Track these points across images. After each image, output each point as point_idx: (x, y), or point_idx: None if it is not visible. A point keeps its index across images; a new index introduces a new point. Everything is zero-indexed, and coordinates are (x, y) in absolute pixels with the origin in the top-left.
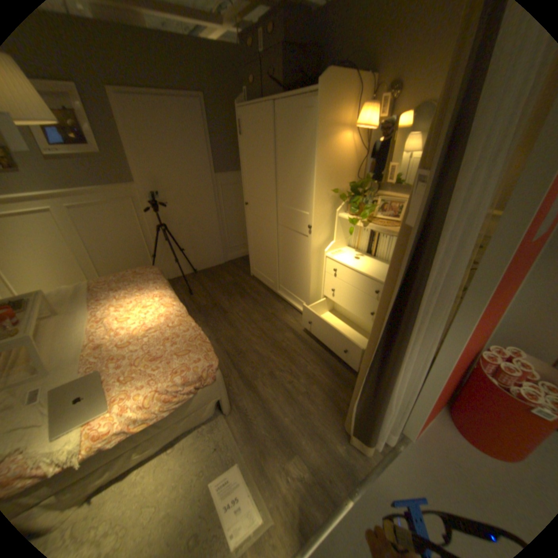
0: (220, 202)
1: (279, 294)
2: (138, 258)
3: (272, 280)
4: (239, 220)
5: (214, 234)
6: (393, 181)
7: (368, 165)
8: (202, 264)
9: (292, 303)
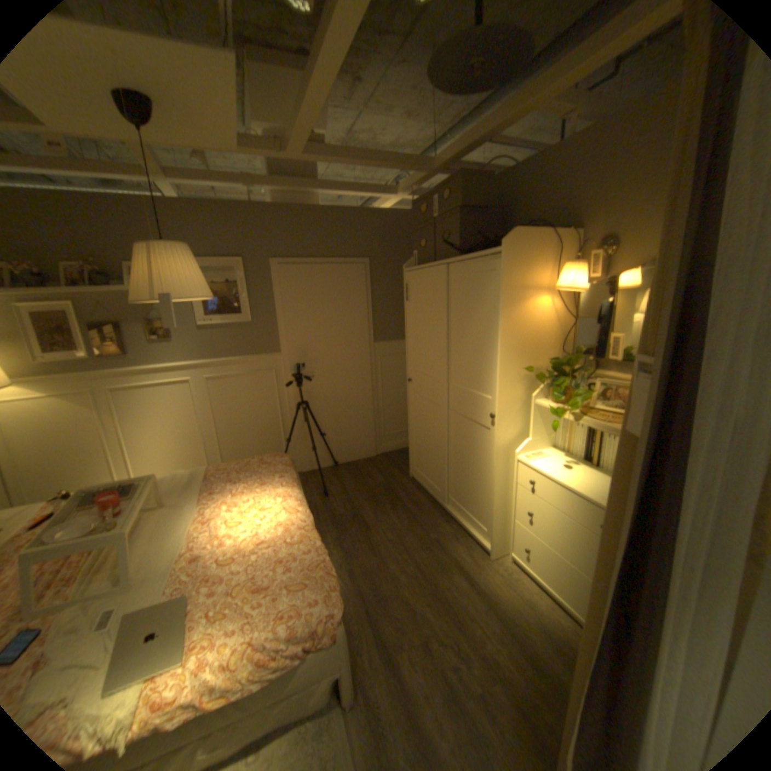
0: (377, 376)
1: (448, 510)
2: (269, 442)
3: (438, 487)
4: (399, 400)
5: (366, 416)
6: (619, 357)
7: (577, 336)
8: (346, 455)
9: (466, 528)
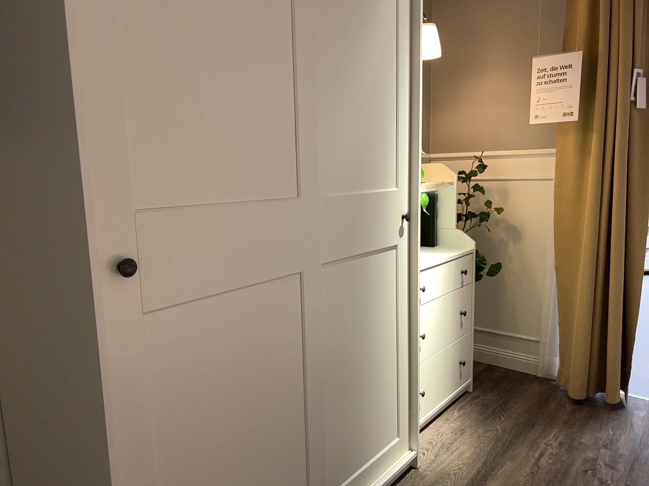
0: None
1: None
2: None
3: None
4: None
5: None
6: None
7: None
8: None
9: None
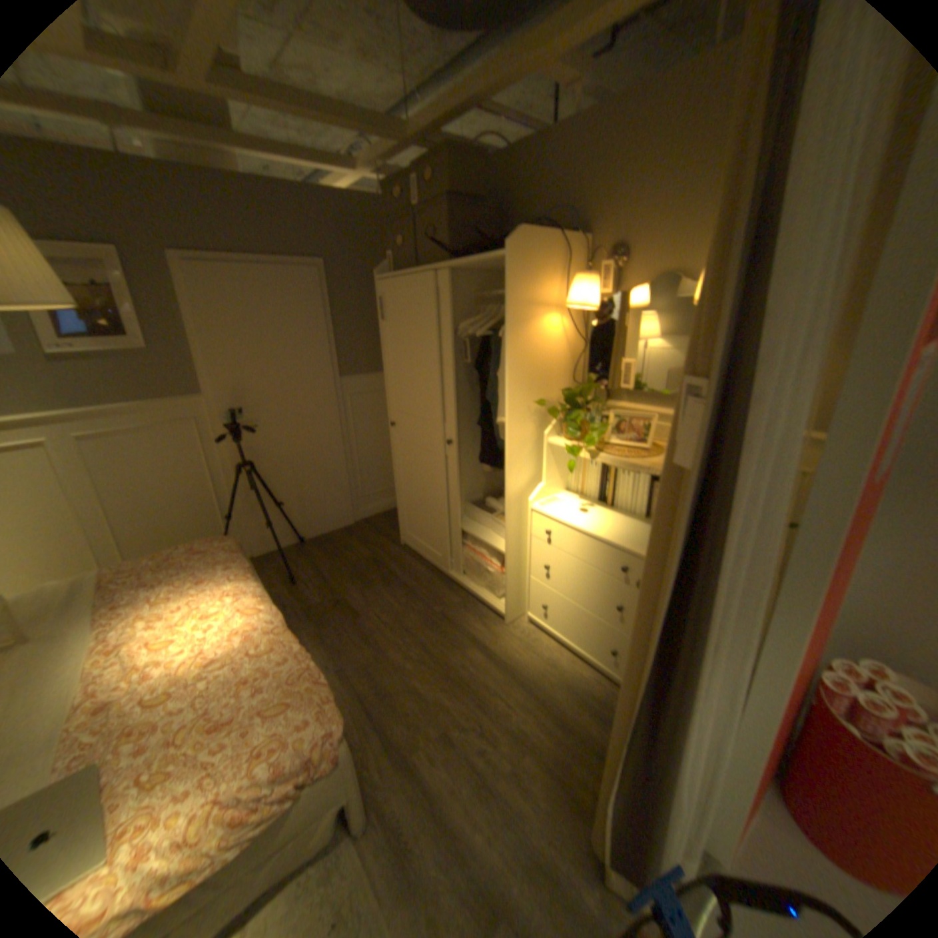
0: (347, 421)
1: (451, 575)
2: (197, 521)
3: (438, 550)
4: (379, 449)
5: (337, 473)
6: (629, 385)
7: (587, 363)
8: (314, 527)
9: (474, 592)
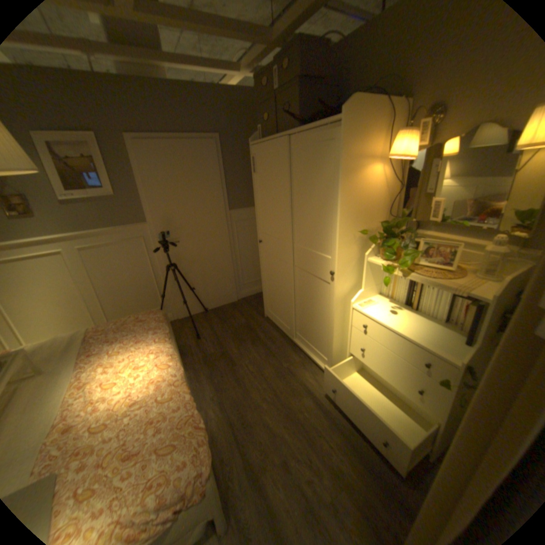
0: (234, 238)
1: (296, 343)
2: (147, 298)
3: (287, 325)
4: (254, 256)
5: (227, 271)
6: (438, 218)
7: (403, 201)
8: (214, 303)
9: (310, 357)
